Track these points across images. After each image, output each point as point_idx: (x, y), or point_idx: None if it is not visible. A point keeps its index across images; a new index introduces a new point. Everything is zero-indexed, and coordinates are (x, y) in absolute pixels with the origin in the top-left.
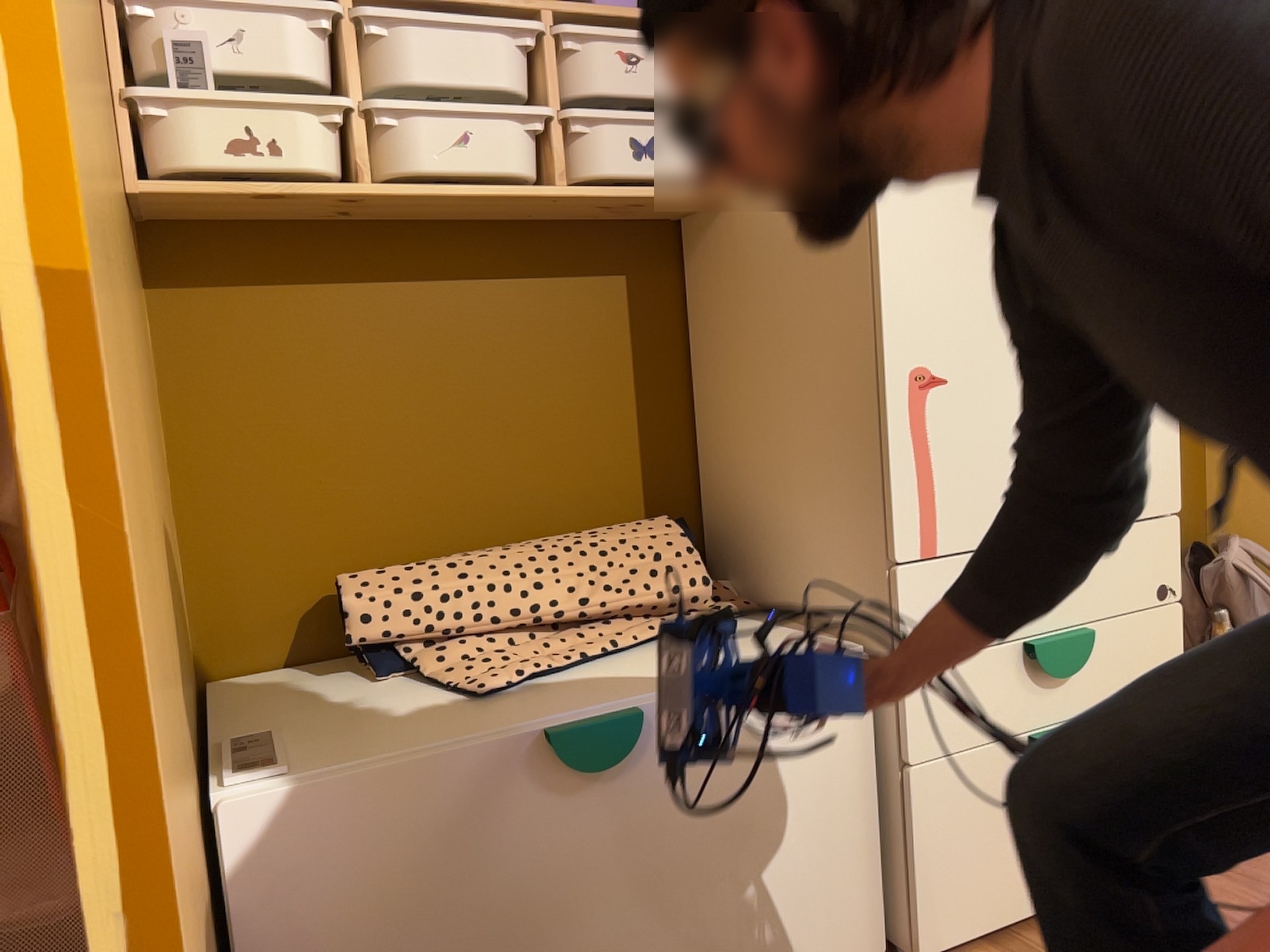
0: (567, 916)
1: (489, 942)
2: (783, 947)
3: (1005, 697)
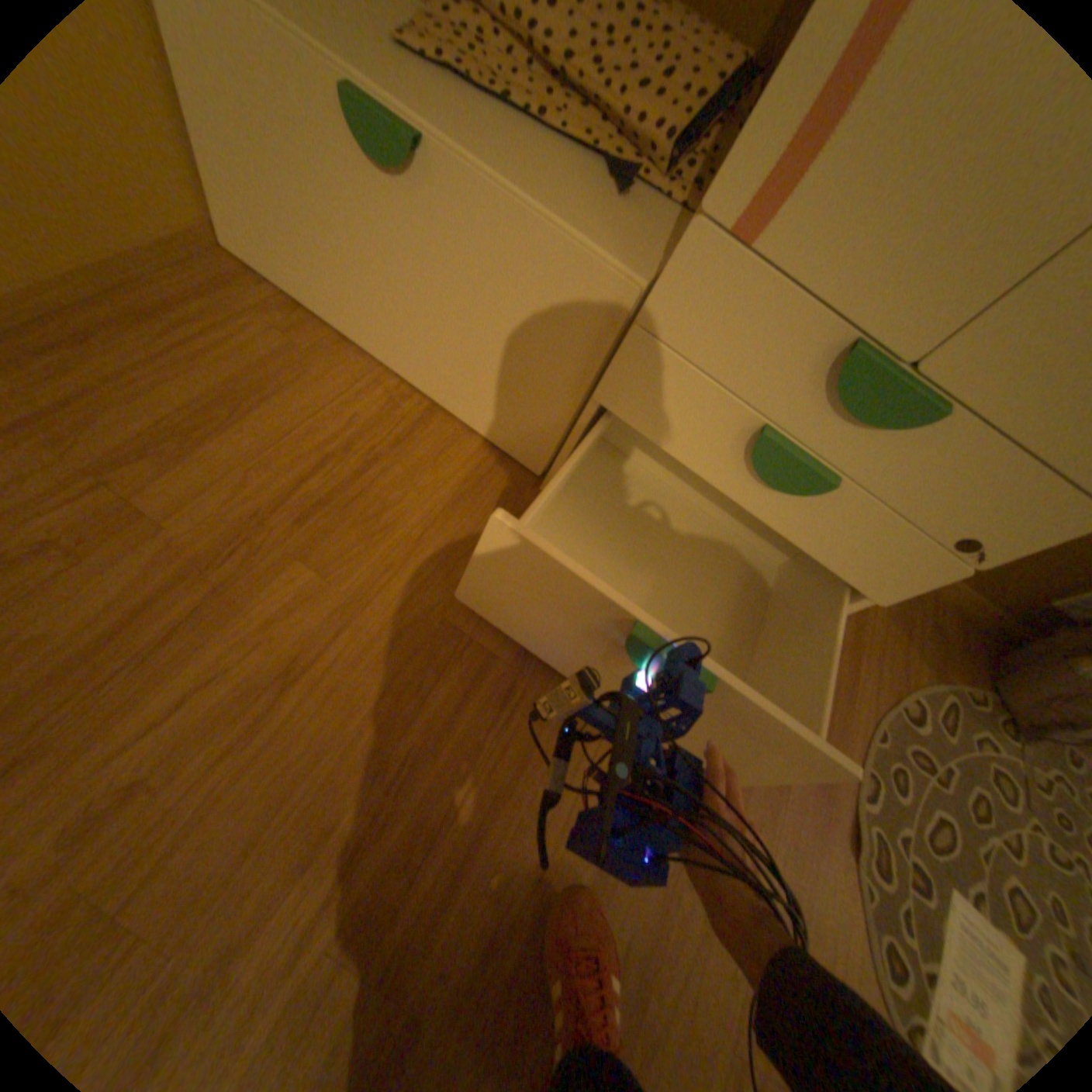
0: (358, 251)
1: (313, 218)
2: (480, 406)
3: (707, 437)
